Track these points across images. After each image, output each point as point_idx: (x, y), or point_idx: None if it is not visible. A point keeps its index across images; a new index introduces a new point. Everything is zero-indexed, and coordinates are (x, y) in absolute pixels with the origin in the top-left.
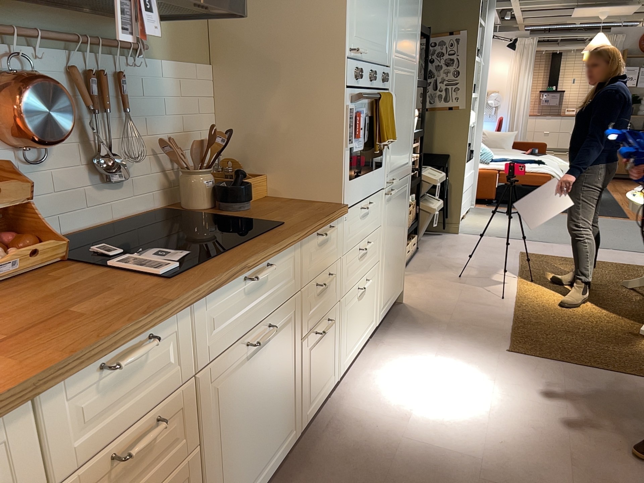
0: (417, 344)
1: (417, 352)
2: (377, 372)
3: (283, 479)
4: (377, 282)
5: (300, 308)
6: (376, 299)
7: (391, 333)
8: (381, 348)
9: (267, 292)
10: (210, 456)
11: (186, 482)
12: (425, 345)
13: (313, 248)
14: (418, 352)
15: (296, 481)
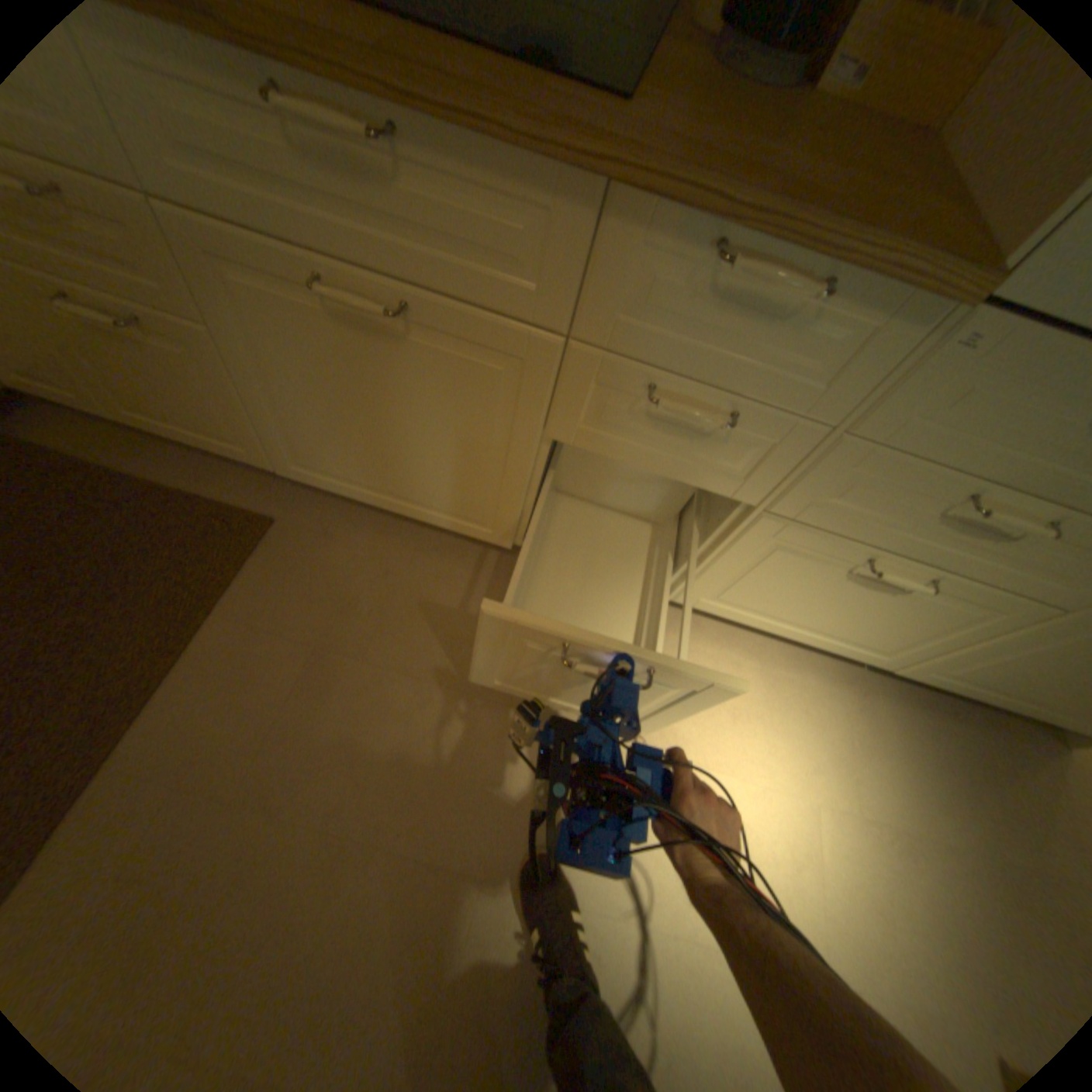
0: (898, 779)
1: (865, 777)
2: (754, 685)
3: (451, 550)
4: (988, 630)
5: (557, 378)
6: (943, 646)
7: (912, 717)
8: (840, 693)
9: (394, 214)
10: (241, 368)
11: (189, 350)
12: (904, 801)
13: (677, 269)
14: (863, 779)
15: (448, 567)
